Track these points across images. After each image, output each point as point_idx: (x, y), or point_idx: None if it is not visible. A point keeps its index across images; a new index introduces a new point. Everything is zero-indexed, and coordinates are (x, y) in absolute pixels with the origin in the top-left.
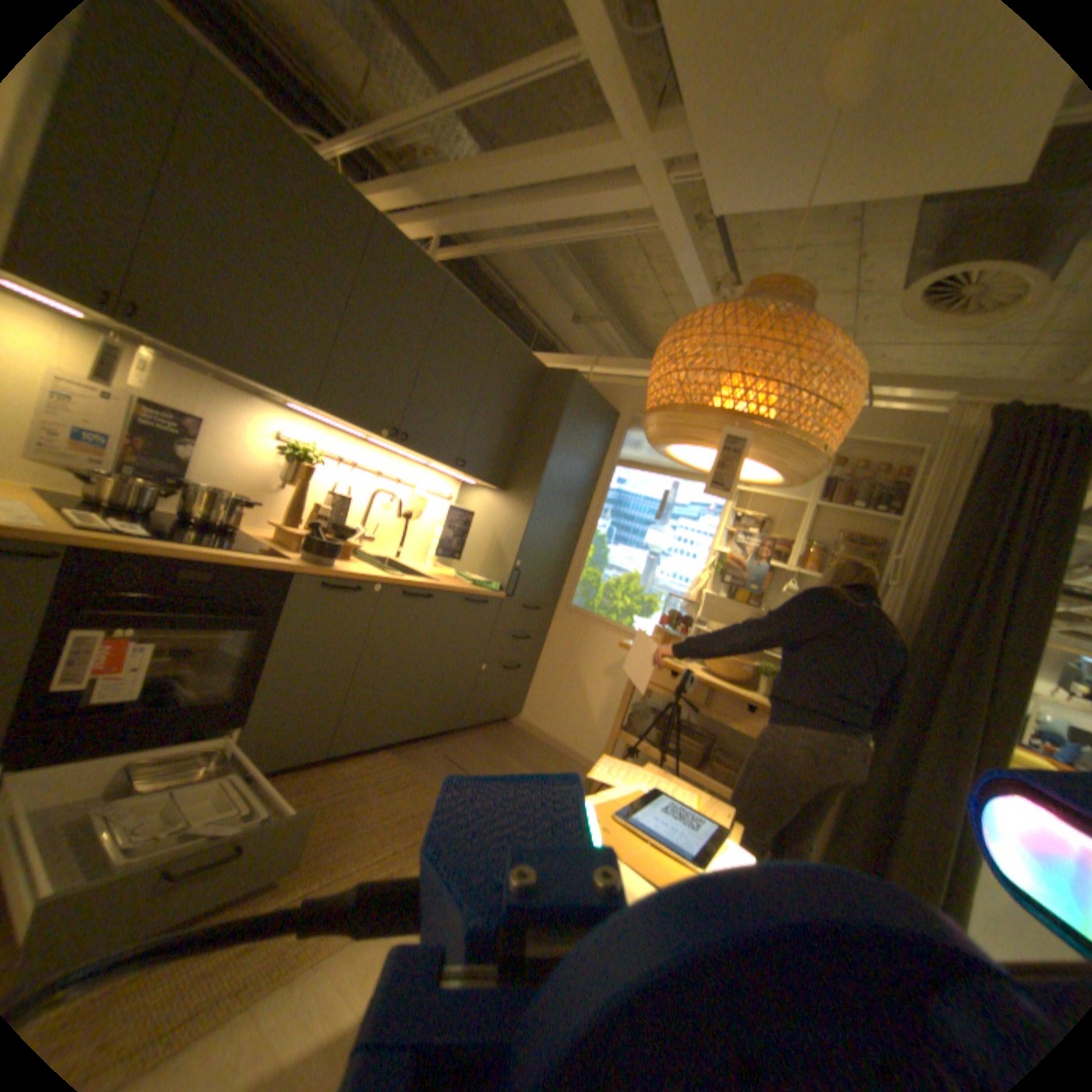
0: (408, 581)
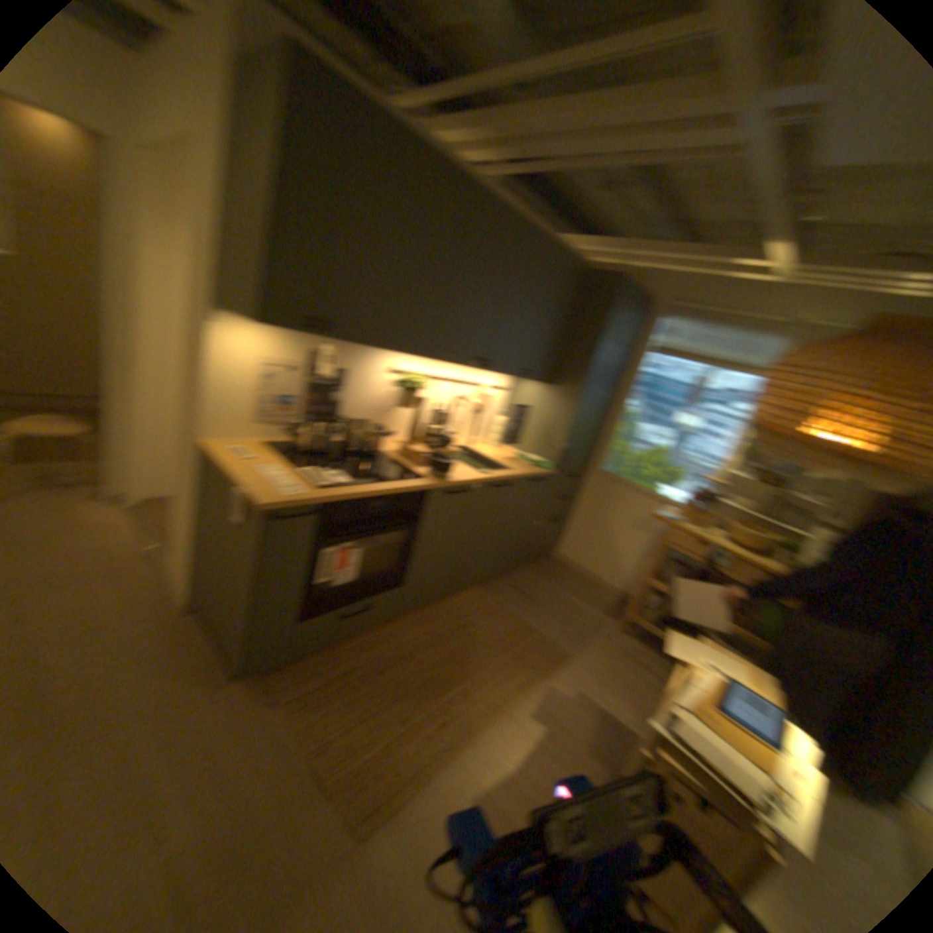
0: (497, 480)
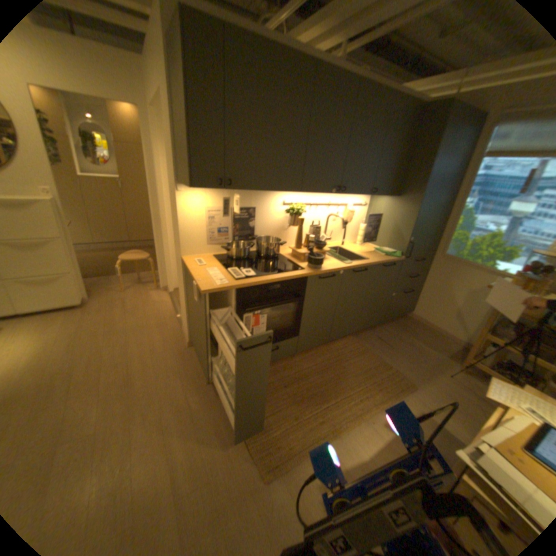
0: (354, 267)
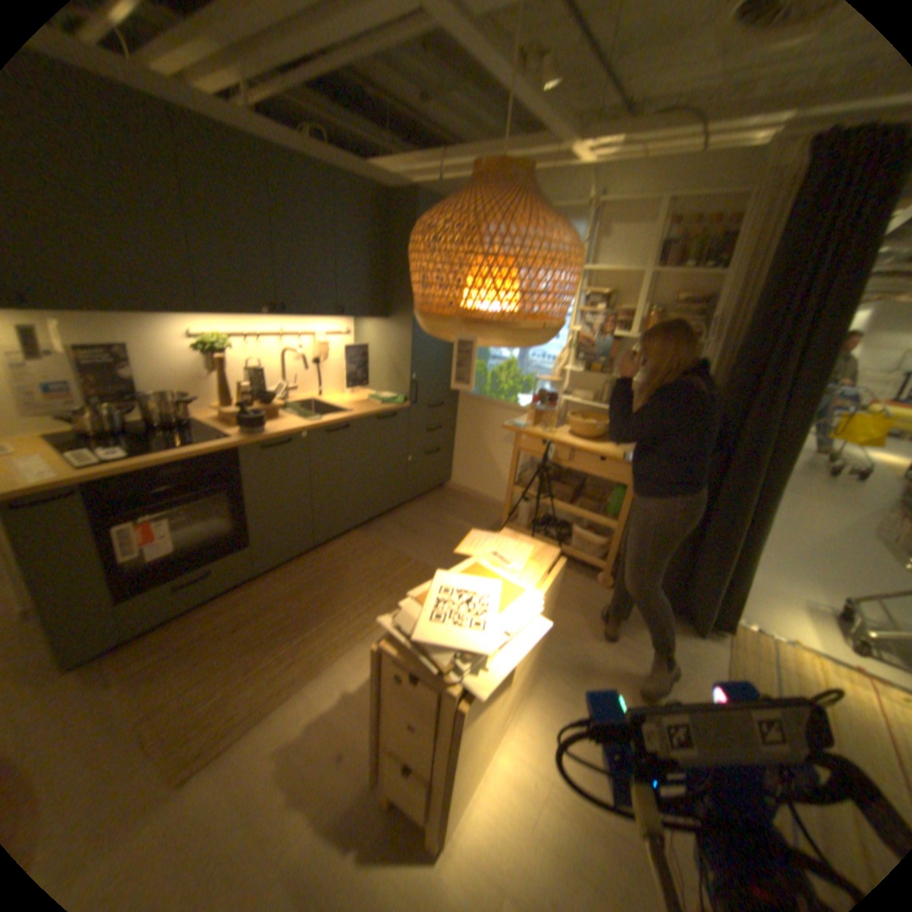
0: (327, 422)
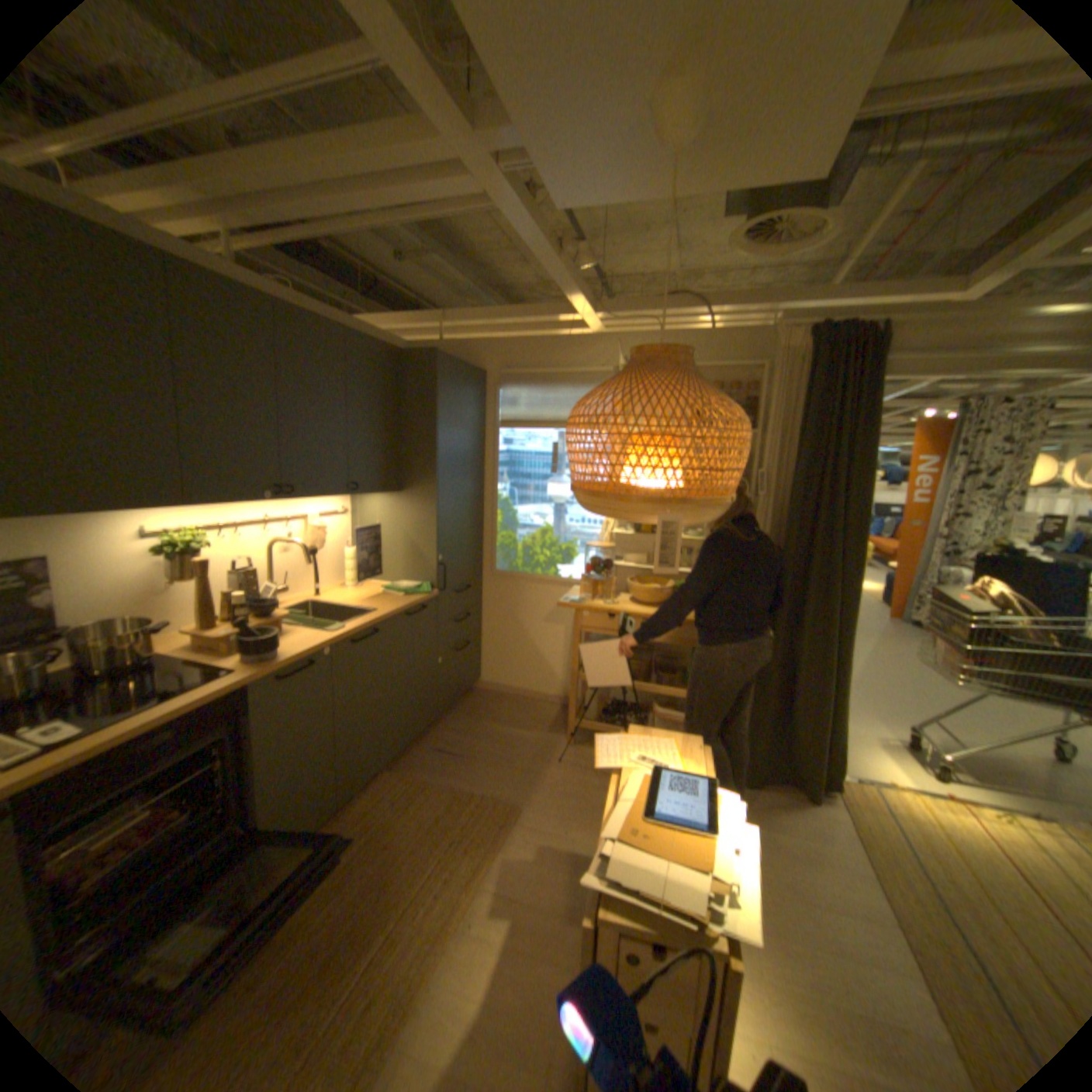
0: (352, 633)
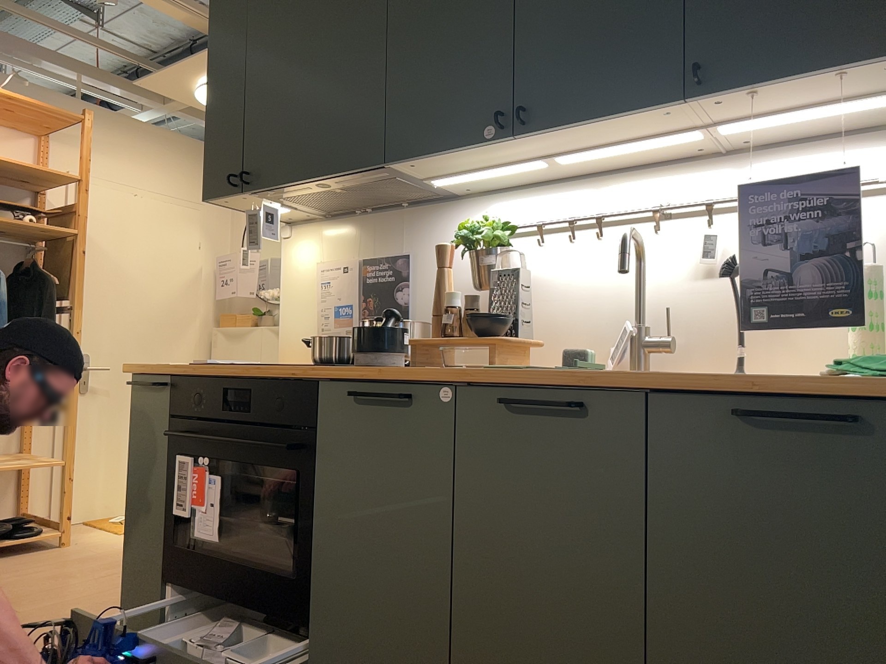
0: (505, 378)
